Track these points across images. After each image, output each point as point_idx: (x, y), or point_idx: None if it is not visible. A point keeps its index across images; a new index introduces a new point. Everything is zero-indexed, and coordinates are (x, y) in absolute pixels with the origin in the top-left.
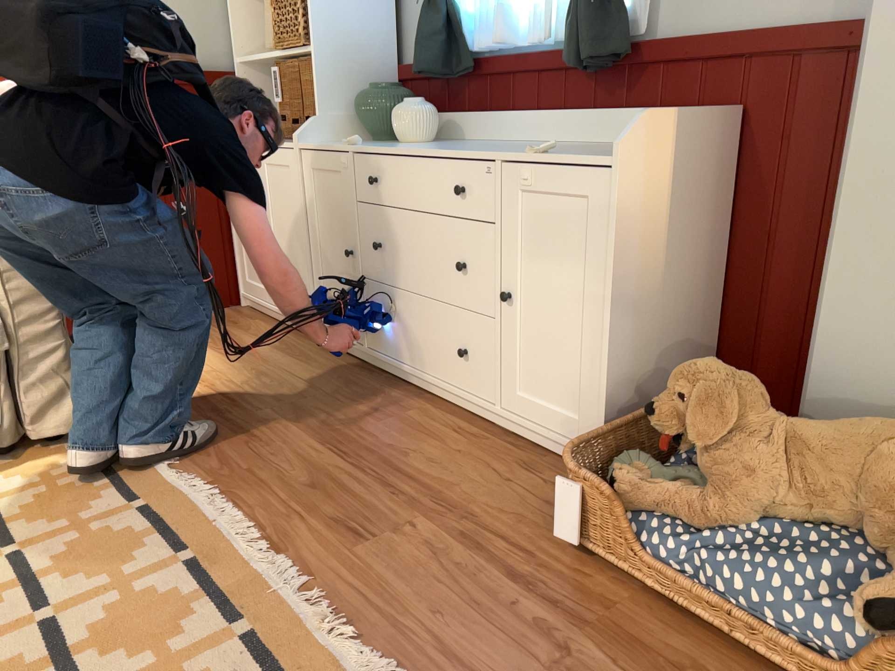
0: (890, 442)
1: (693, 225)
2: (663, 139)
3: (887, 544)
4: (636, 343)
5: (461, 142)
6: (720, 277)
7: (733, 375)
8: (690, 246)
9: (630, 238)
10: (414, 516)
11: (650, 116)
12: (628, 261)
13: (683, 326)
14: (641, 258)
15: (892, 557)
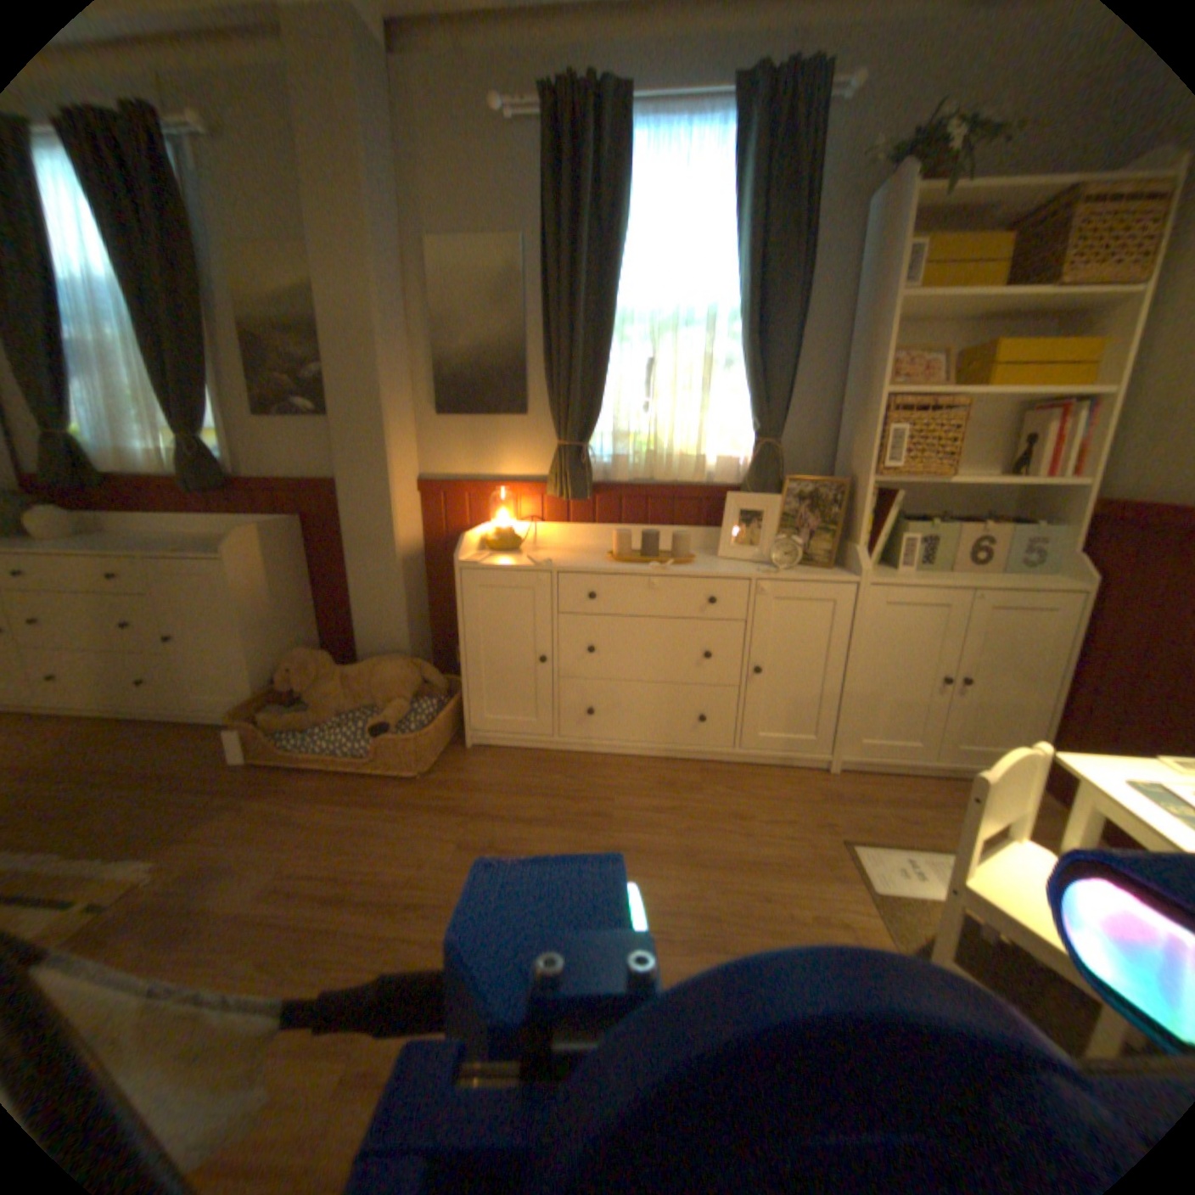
0: (381, 666)
1: (286, 580)
2: (253, 540)
3: (386, 707)
4: (264, 650)
5: (103, 536)
6: (313, 604)
7: (313, 654)
8: (288, 591)
9: (244, 595)
10: (121, 793)
11: (241, 530)
12: (246, 607)
13: (295, 634)
14: (255, 604)
15: (387, 711)
